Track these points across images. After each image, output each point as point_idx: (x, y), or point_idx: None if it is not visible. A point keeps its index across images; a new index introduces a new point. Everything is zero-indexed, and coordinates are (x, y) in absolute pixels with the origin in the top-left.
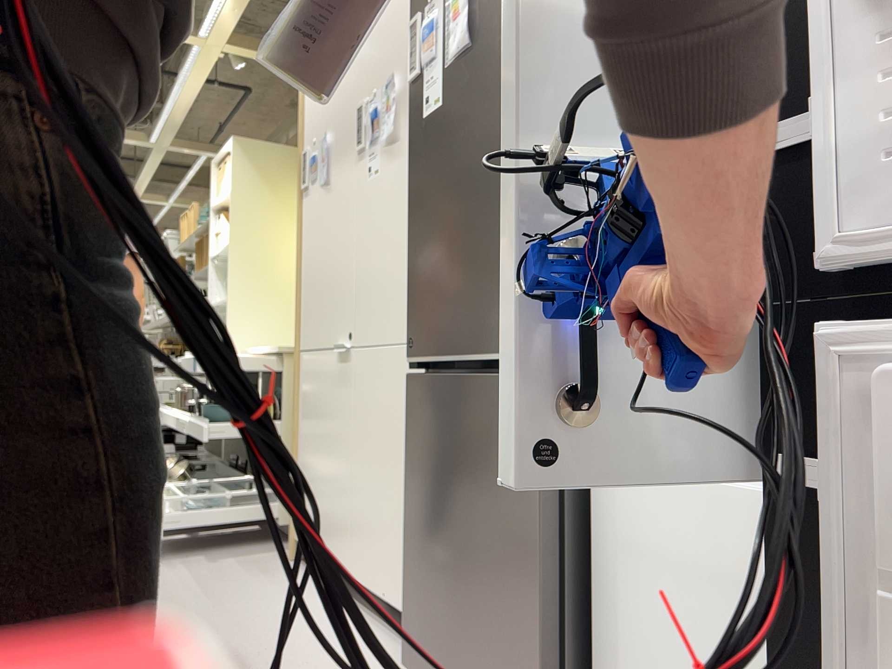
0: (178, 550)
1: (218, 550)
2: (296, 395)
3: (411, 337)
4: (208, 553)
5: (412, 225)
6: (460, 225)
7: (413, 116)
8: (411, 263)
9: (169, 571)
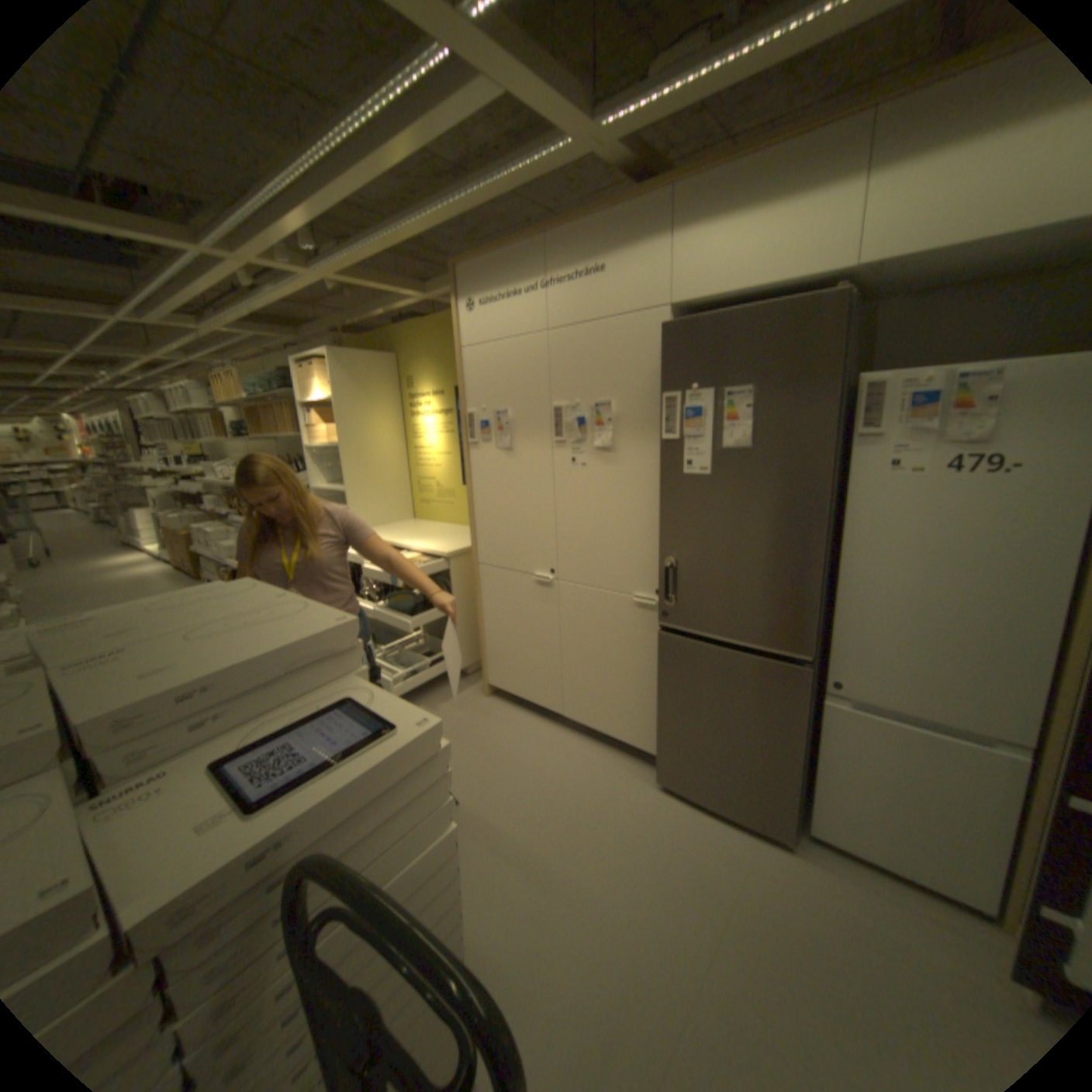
0: None
1: (425, 698)
2: (479, 594)
3: (664, 611)
4: (421, 702)
5: (665, 540)
6: (730, 562)
7: (667, 465)
8: (665, 564)
9: None
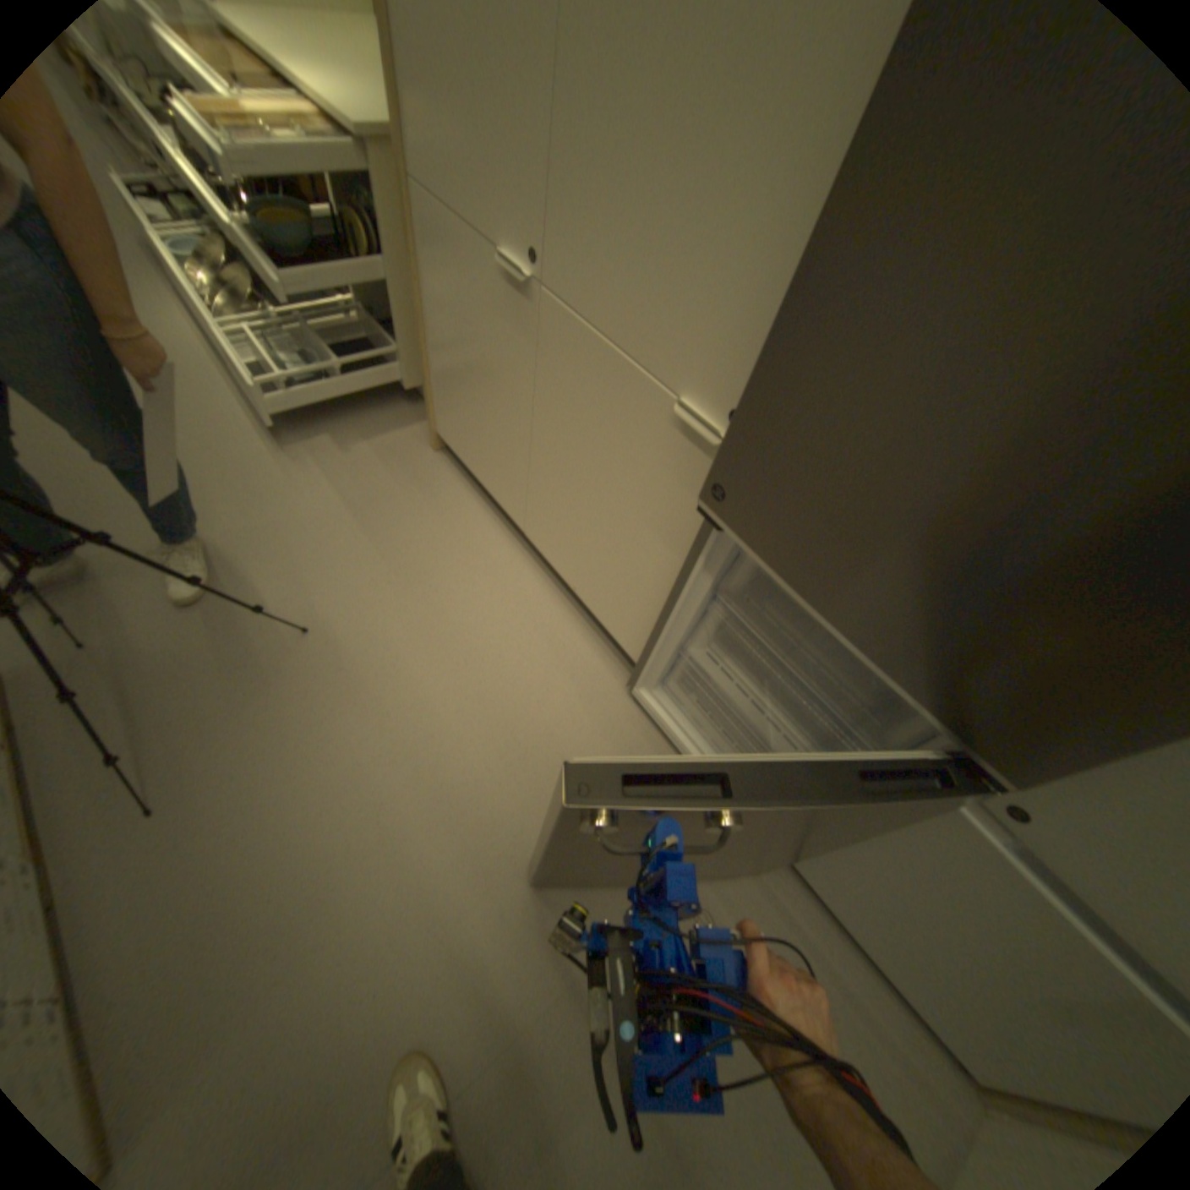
0: (292, 417)
1: (341, 420)
2: (414, 254)
3: (723, 479)
4: (331, 426)
5: (820, 270)
6: (998, 453)
7: None
8: (779, 358)
9: (302, 472)
